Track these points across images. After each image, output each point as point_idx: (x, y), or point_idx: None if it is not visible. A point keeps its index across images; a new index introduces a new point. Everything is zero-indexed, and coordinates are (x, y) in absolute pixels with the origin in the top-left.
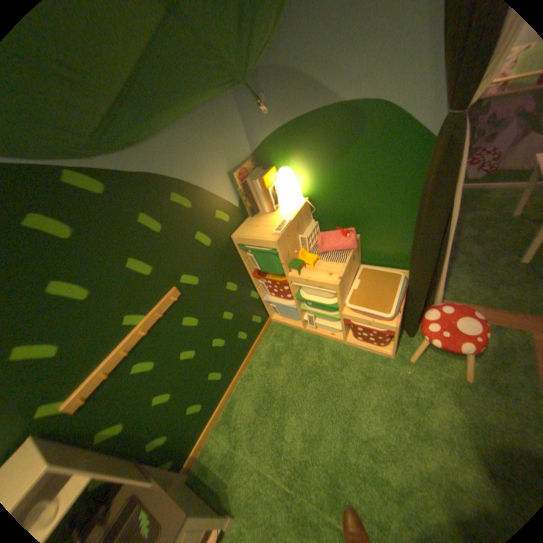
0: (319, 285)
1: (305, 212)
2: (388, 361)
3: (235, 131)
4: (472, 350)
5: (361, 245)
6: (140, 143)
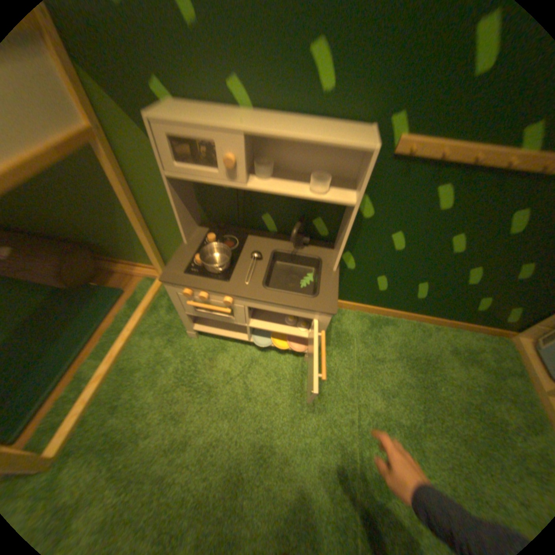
0: None
1: None
2: None
3: None
4: None
5: None
6: None
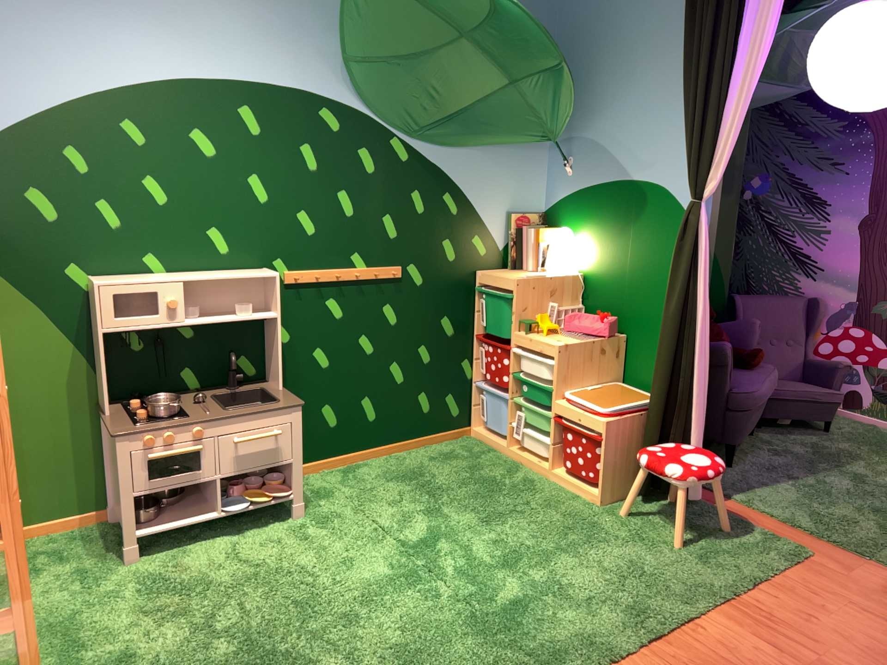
0: (542, 348)
1: (571, 284)
2: (591, 505)
3: (534, 180)
4: (677, 472)
5: (627, 354)
6: (446, 146)
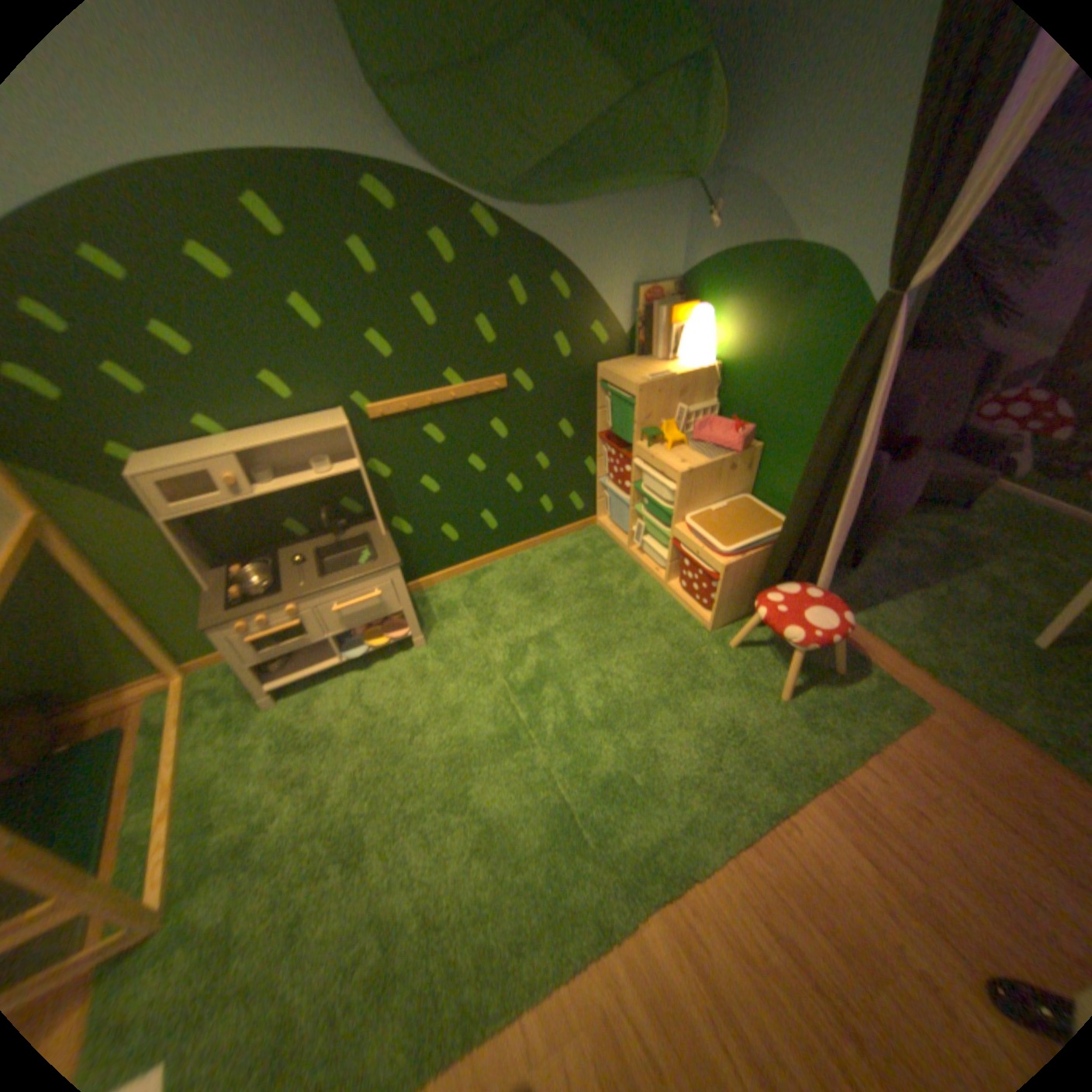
0: (662, 470)
1: (704, 380)
2: (701, 631)
3: (669, 238)
4: (796, 639)
5: (759, 464)
6: (549, 208)
